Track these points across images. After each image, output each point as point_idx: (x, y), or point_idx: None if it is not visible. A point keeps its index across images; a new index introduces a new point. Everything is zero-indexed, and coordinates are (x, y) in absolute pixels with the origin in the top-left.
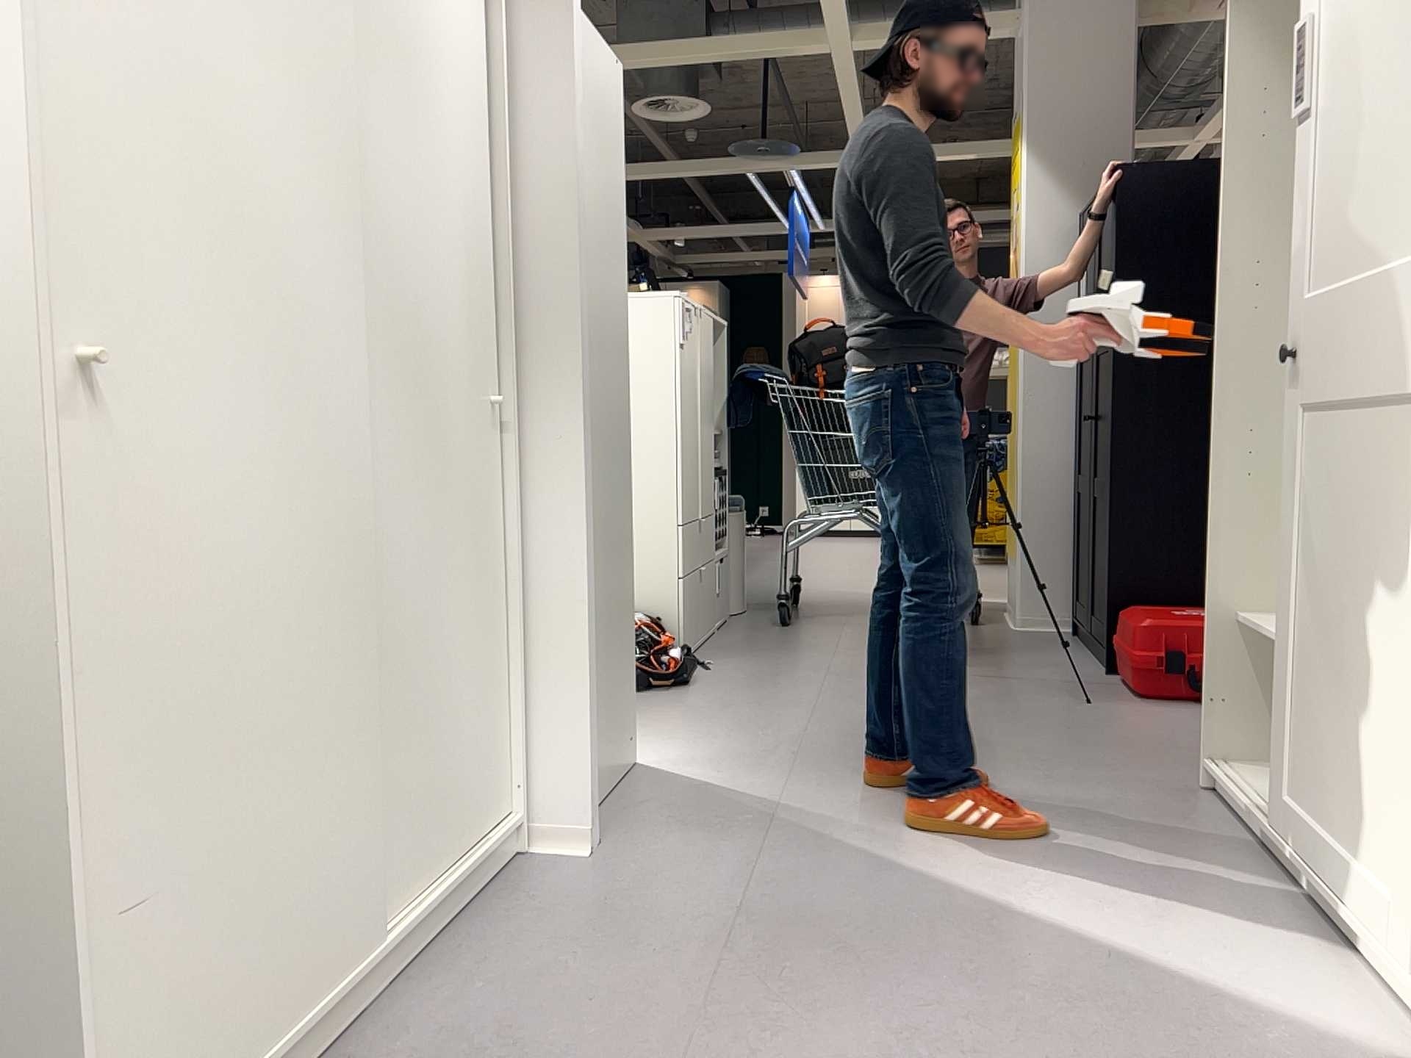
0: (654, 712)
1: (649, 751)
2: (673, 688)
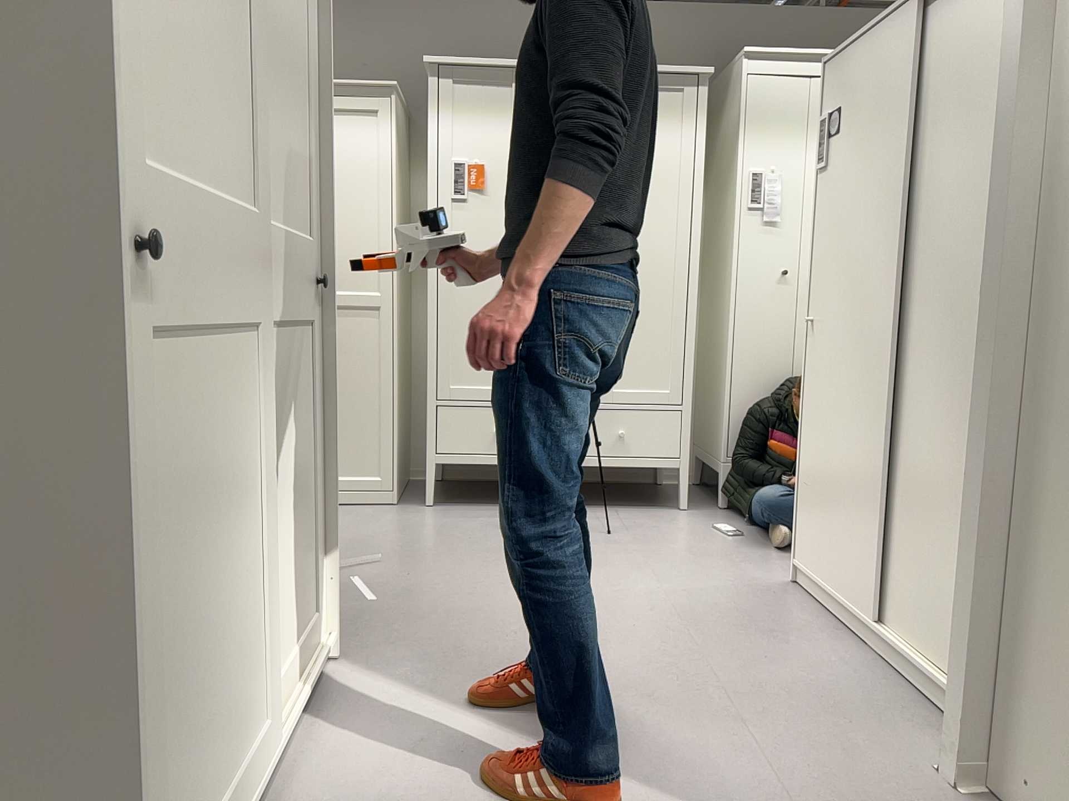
0: None
1: None
2: None
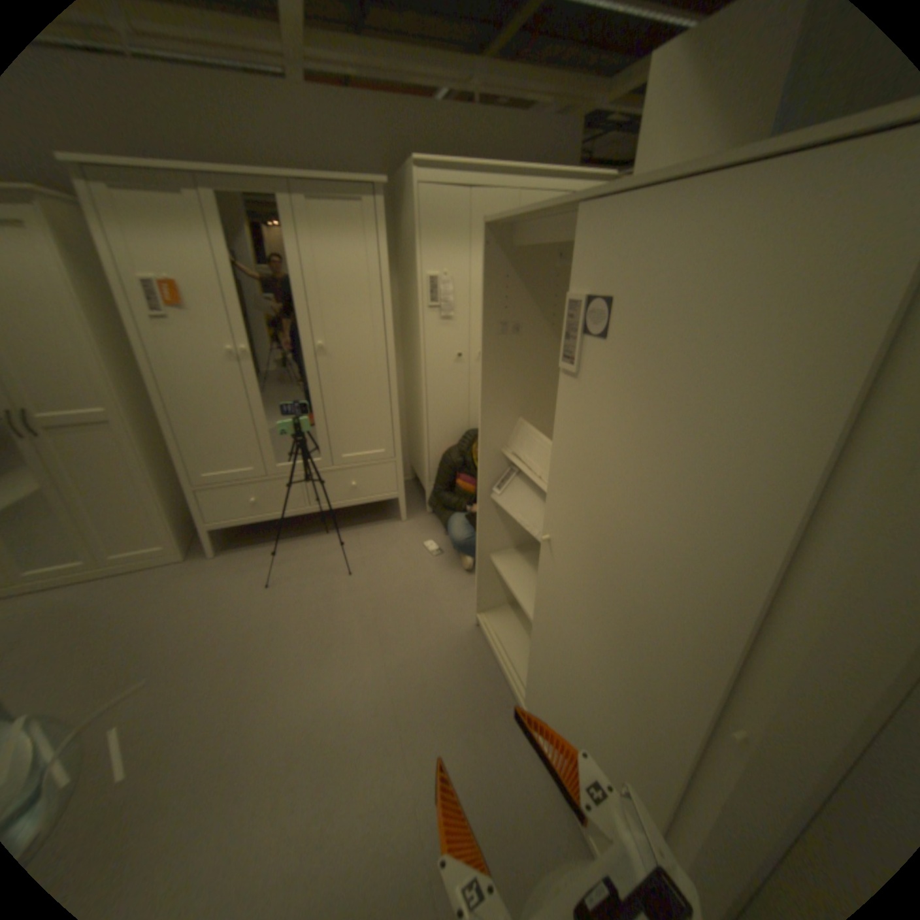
0: None
1: None
2: None
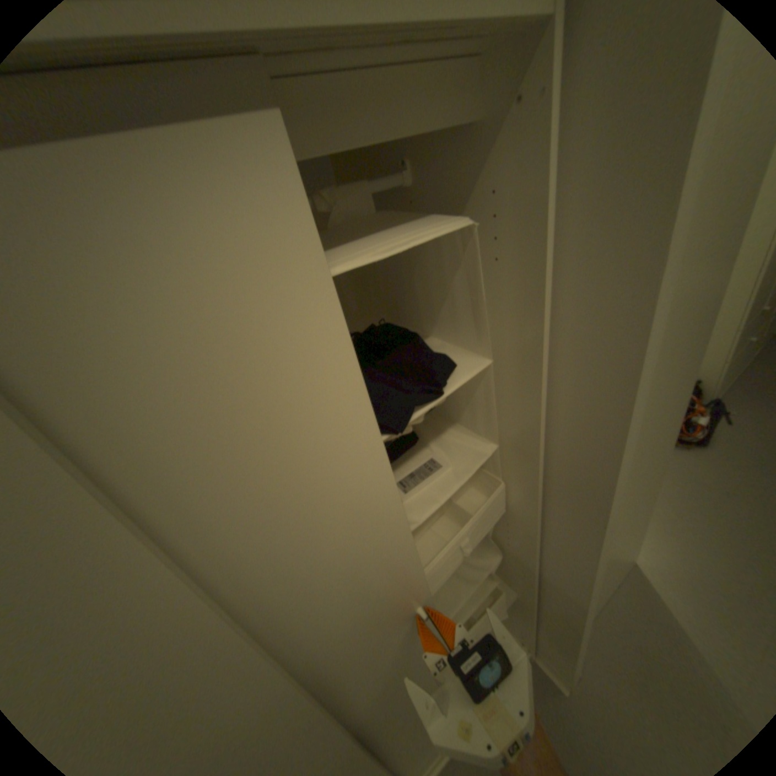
0: (670, 485)
1: (650, 550)
2: (694, 450)
